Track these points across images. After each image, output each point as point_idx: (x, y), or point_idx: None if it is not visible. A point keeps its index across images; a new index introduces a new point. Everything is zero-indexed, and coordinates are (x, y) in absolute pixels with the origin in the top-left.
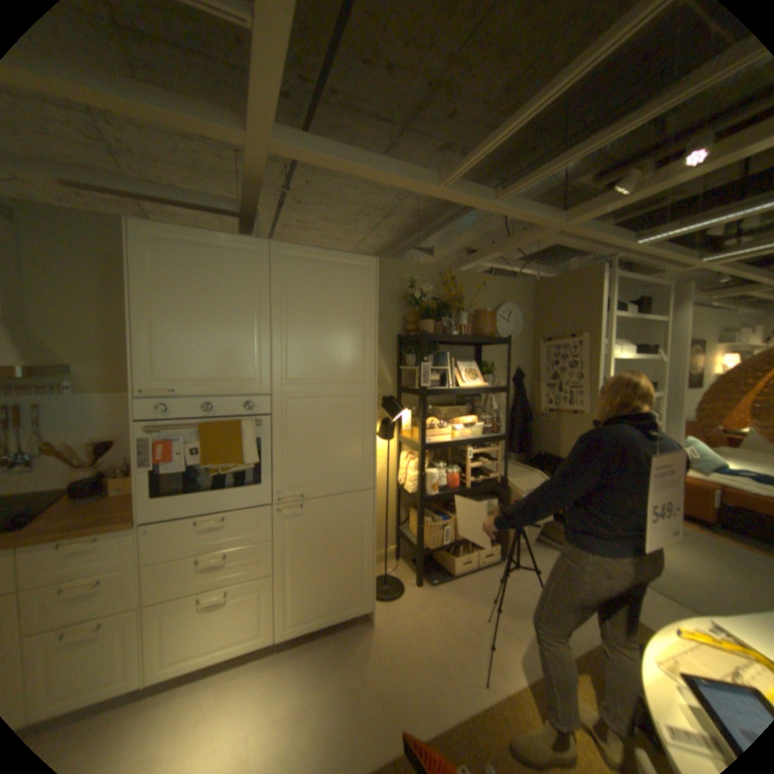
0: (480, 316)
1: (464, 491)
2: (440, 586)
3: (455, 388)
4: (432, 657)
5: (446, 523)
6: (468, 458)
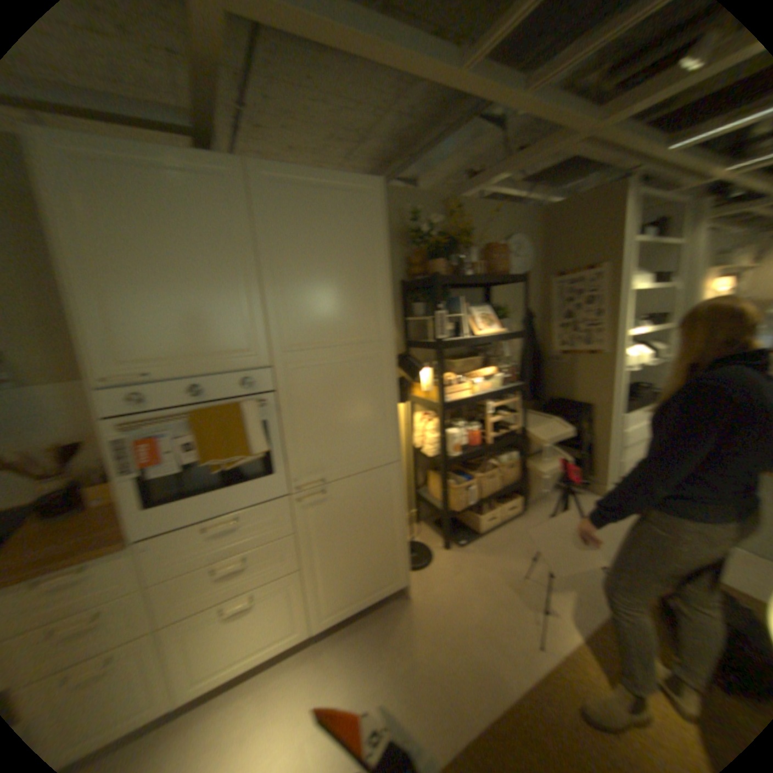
0: (491, 251)
1: (484, 448)
2: (467, 546)
3: (471, 338)
4: (477, 625)
5: (469, 483)
6: (485, 412)
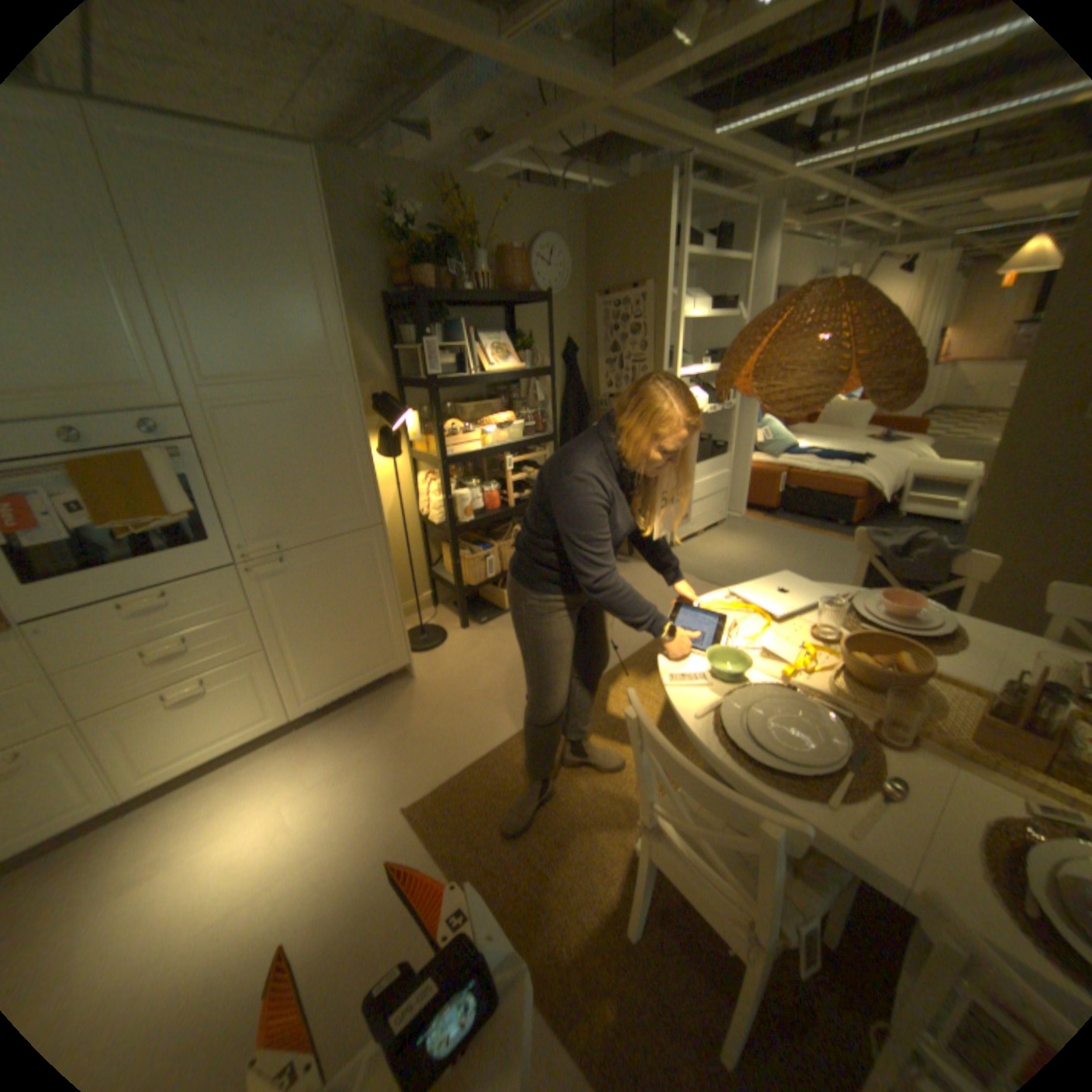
0: (506, 257)
1: (506, 512)
2: (489, 623)
3: (479, 375)
4: (483, 690)
5: (487, 553)
6: (510, 471)
